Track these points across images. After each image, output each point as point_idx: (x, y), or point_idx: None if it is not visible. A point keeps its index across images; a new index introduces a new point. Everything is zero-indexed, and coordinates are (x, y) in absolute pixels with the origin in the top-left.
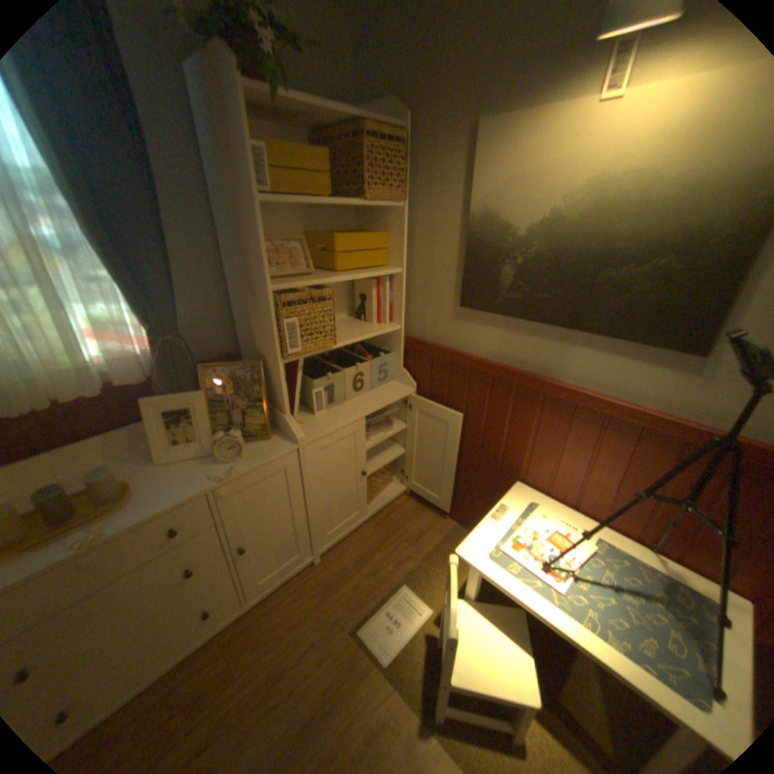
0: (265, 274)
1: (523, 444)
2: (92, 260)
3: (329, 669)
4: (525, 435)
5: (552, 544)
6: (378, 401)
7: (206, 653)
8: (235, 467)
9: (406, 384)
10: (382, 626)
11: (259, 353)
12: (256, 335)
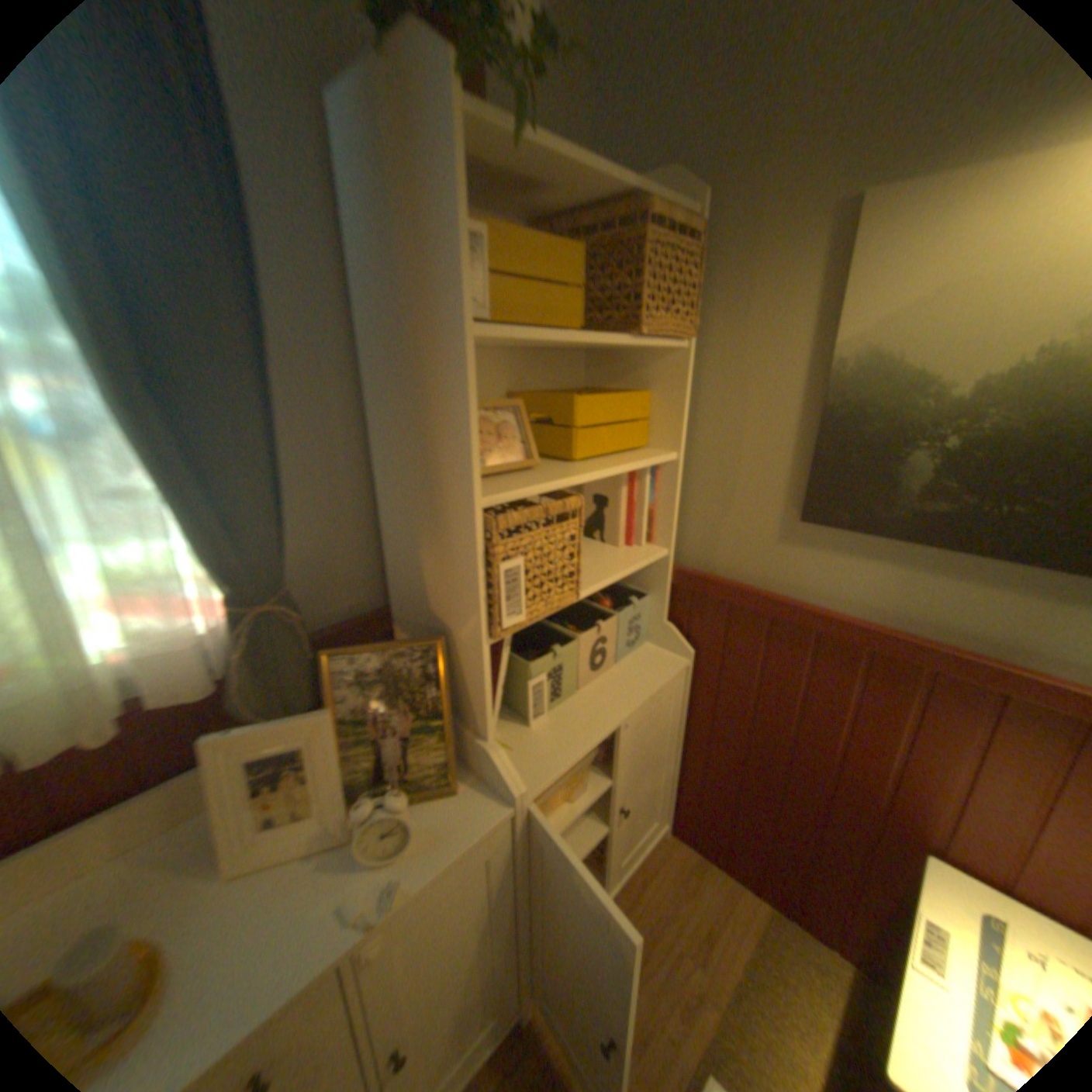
0: (469, 477)
1: (944, 785)
2: (112, 457)
3: None
4: (951, 767)
5: None
6: (636, 690)
7: None
8: (398, 890)
9: (673, 650)
10: None
11: (433, 619)
12: (430, 586)
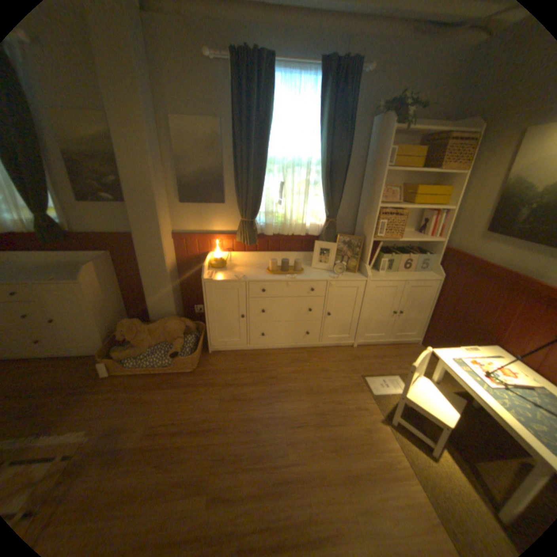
0: (378, 199)
1: (508, 322)
2: (319, 189)
3: (348, 381)
4: (511, 316)
5: (500, 371)
6: (416, 277)
7: (301, 351)
8: (339, 275)
9: (438, 275)
10: (379, 383)
11: (362, 235)
12: (364, 227)
